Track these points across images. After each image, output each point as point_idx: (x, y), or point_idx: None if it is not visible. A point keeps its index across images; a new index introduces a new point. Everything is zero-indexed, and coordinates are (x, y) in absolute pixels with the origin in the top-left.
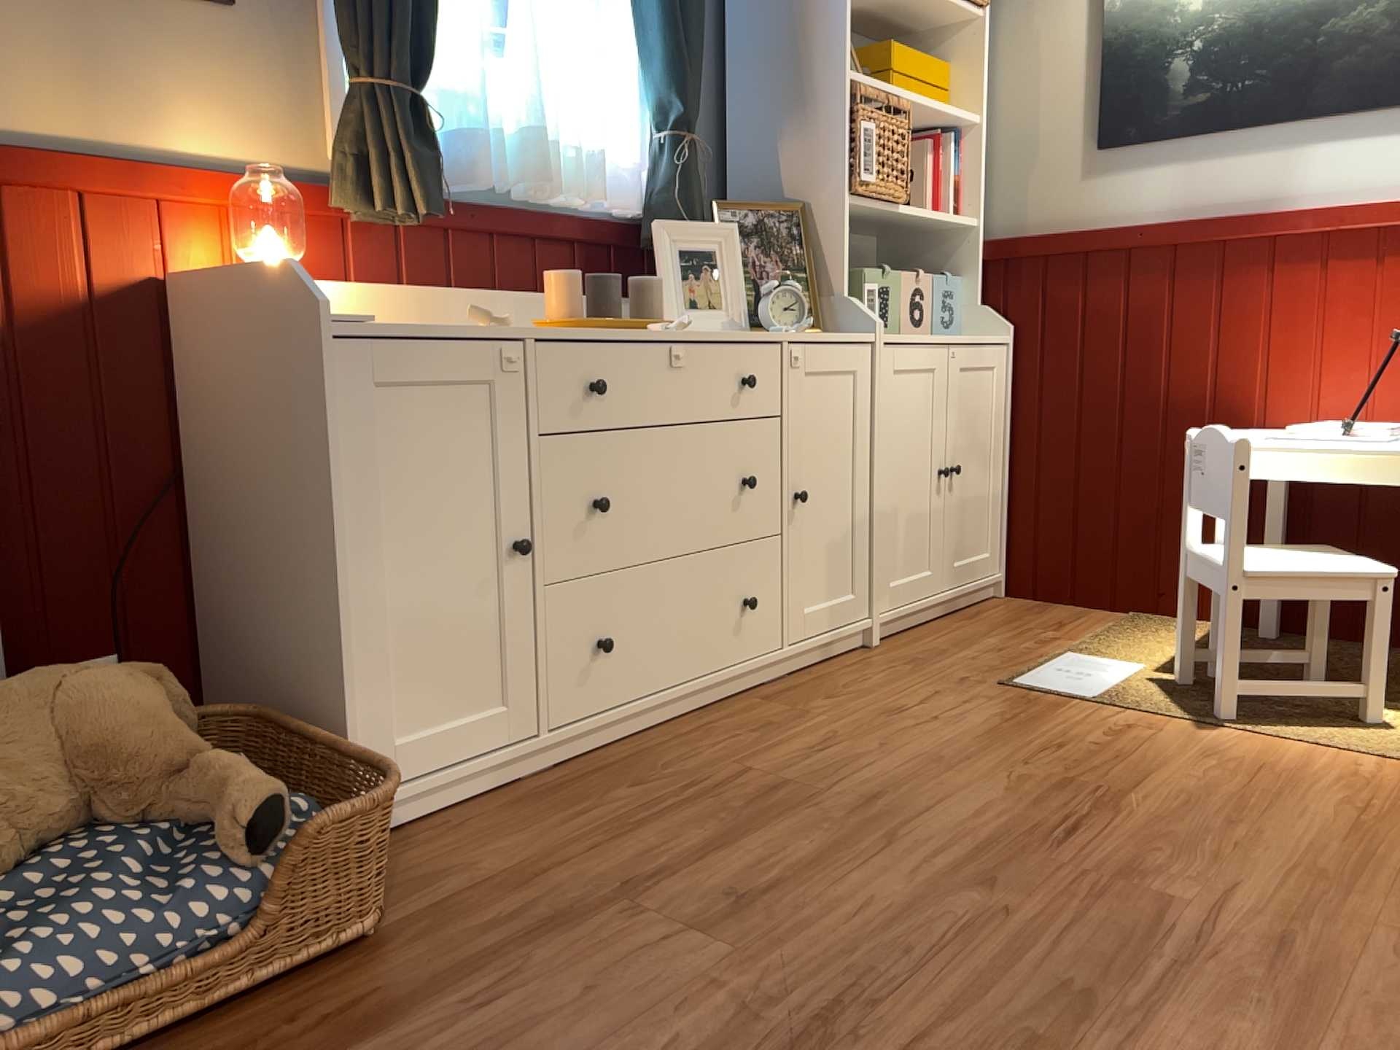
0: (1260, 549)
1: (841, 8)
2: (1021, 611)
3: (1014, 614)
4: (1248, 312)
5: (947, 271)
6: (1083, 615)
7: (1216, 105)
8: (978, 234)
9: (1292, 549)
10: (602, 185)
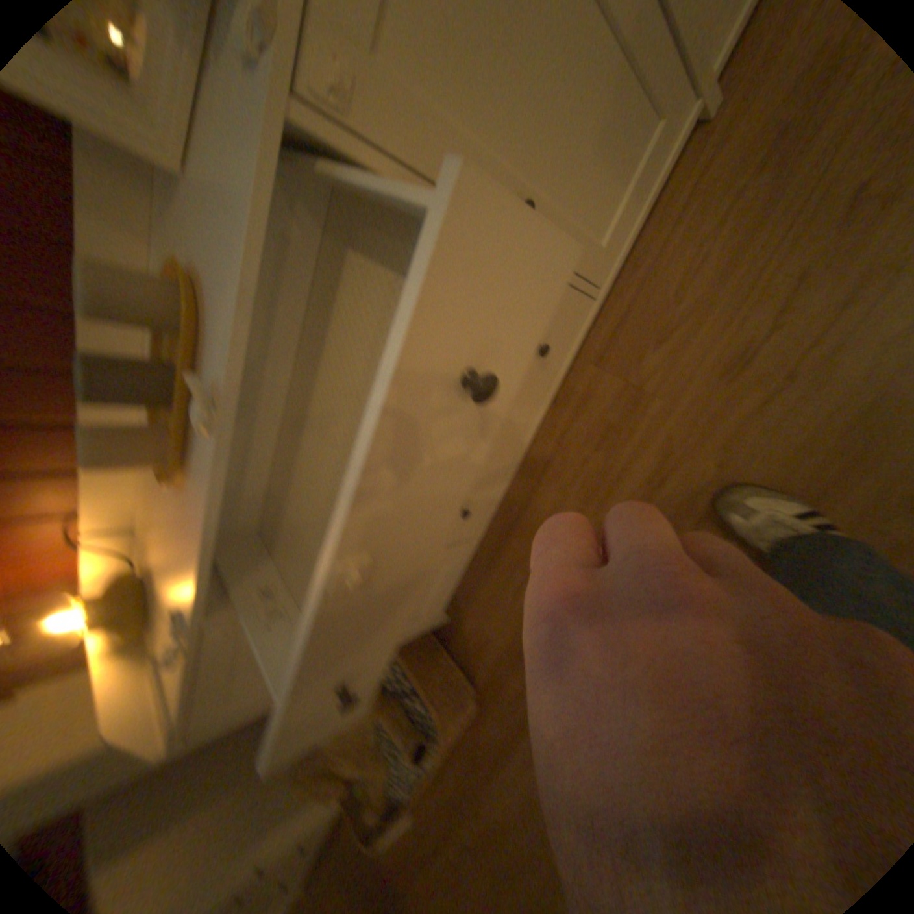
0: None
1: None
2: None
3: None
4: None
5: None
6: None
7: None
8: None
9: None
10: None
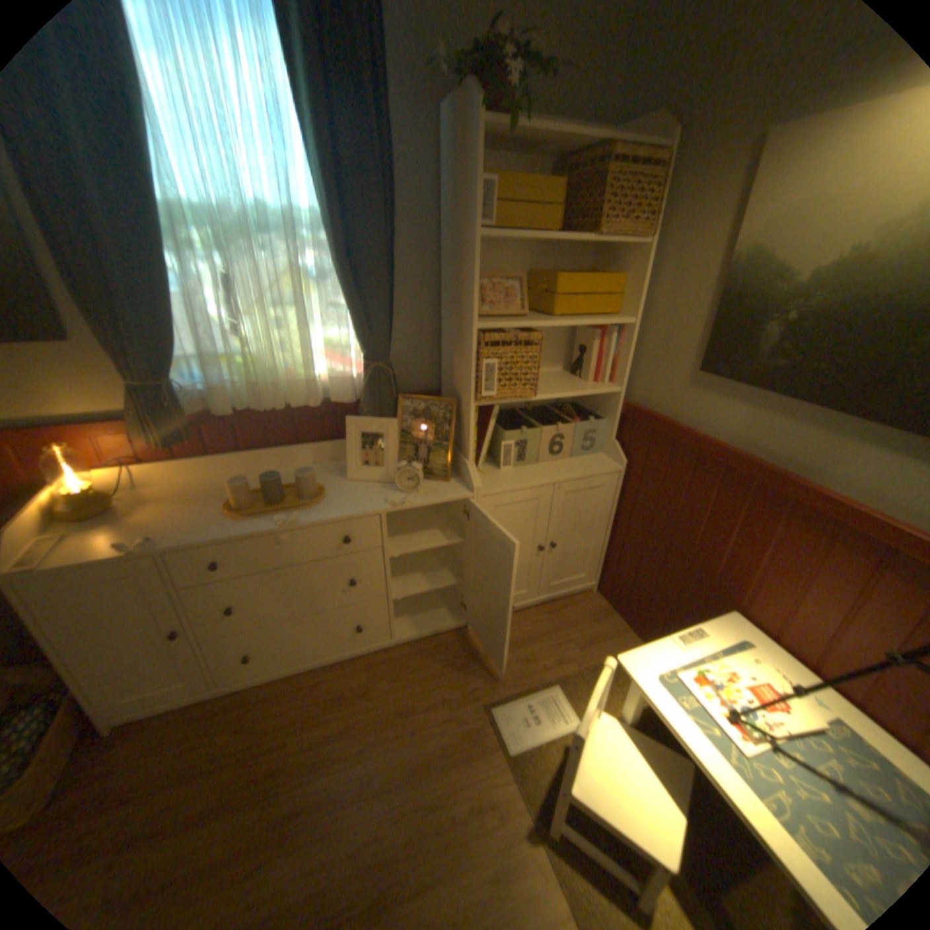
0: (635, 749)
1: (473, 278)
2: (587, 615)
3: (579, 619)
4: (765, 539)
5: (602, 410)
6: (616, 636)
7: (795, 371)
8: (620, 396)
9: (662, 760)
10: (334, 384)
